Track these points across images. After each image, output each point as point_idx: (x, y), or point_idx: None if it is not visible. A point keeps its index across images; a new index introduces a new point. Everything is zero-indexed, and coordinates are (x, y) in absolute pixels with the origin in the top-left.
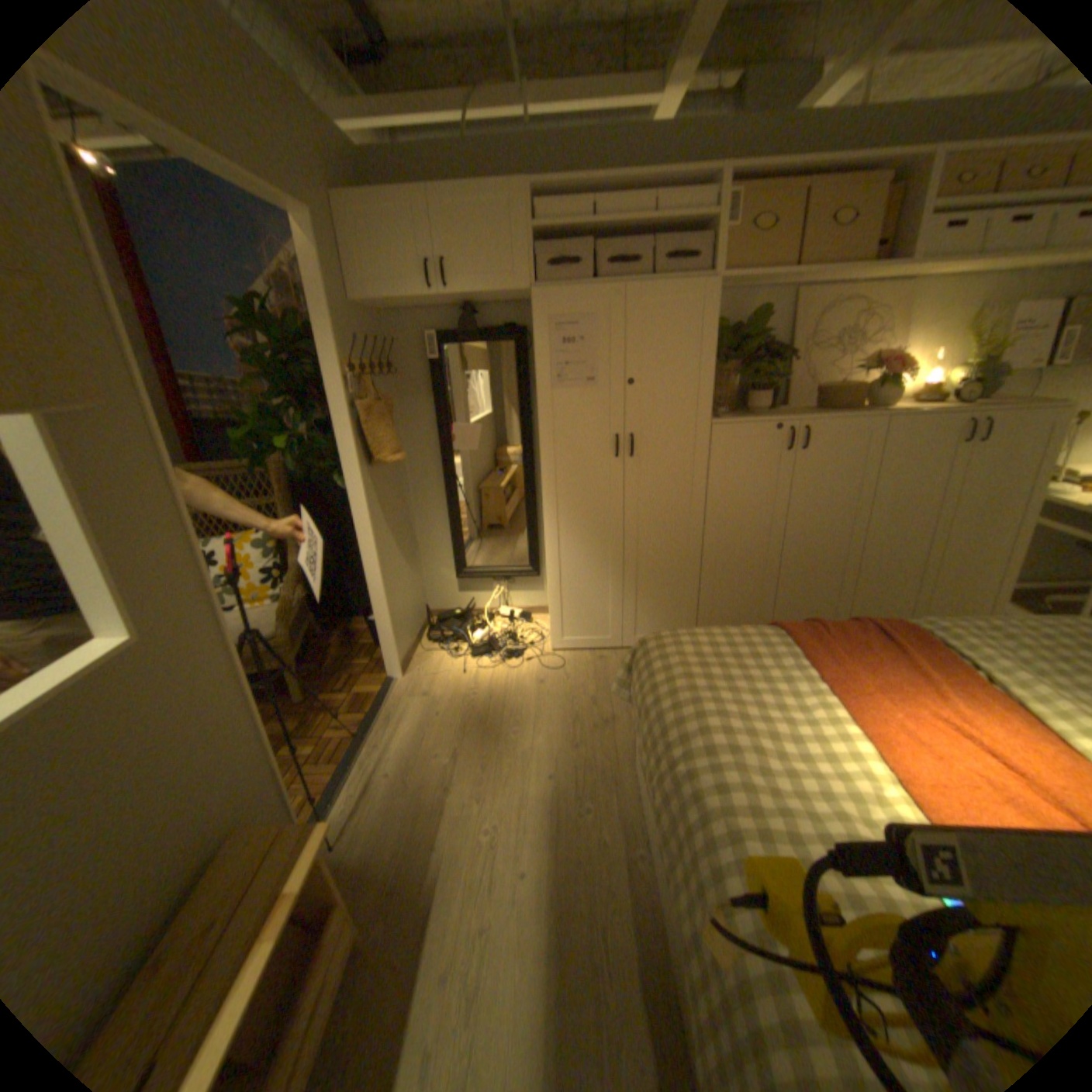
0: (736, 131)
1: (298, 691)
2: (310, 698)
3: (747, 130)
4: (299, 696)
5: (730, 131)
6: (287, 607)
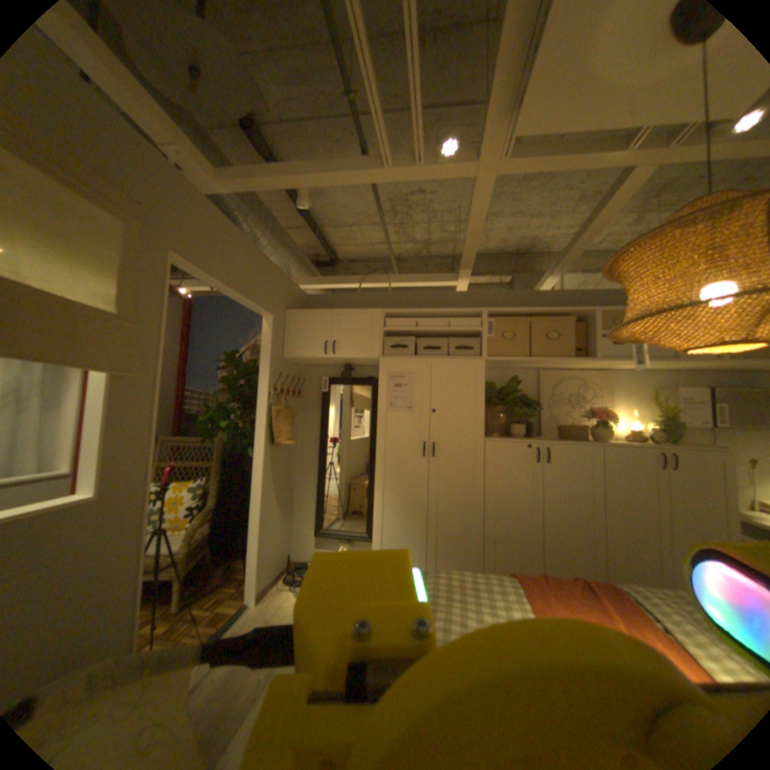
0: (495, 295)
1: (176, 603)
2: (182, 609)
3: (501, 295)
4: (175, 606)
5: (491, 295)
6: (192, 535)
